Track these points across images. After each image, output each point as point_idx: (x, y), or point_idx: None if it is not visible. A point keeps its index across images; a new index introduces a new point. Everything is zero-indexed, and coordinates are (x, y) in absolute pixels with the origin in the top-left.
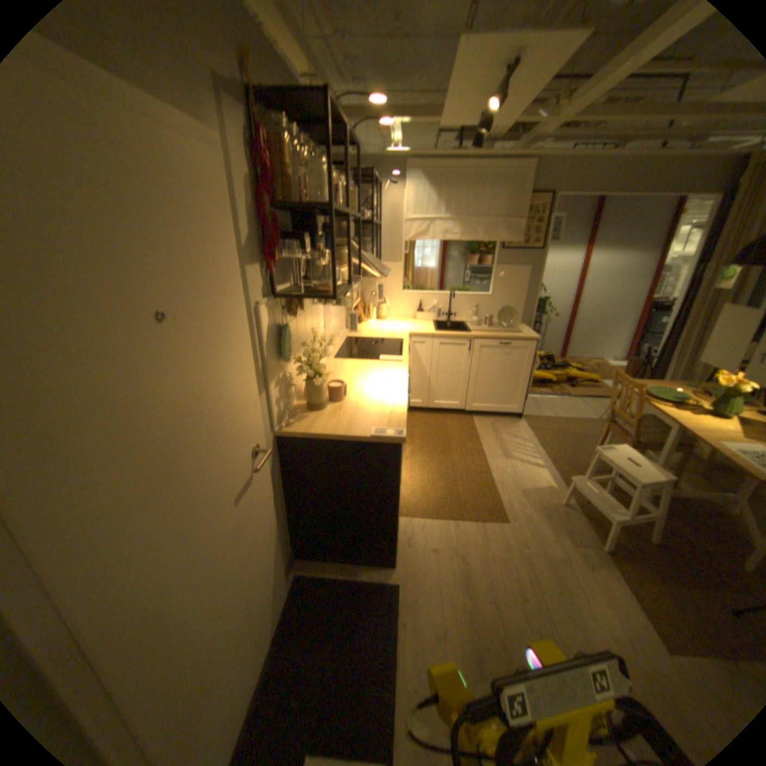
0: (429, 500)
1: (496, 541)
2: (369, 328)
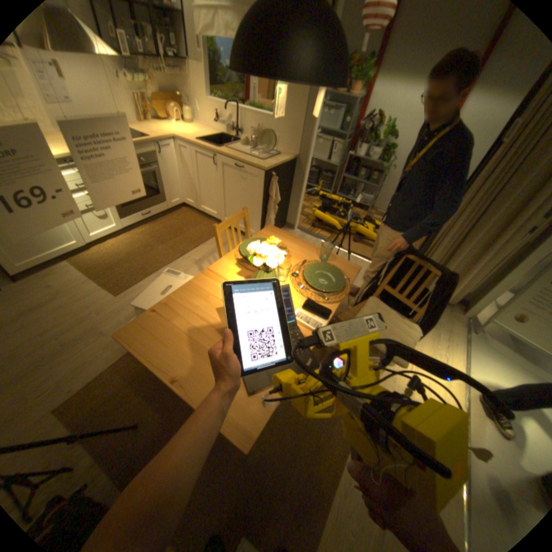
0: (97, 260)
1: (87, 300)
2: (160, 124)
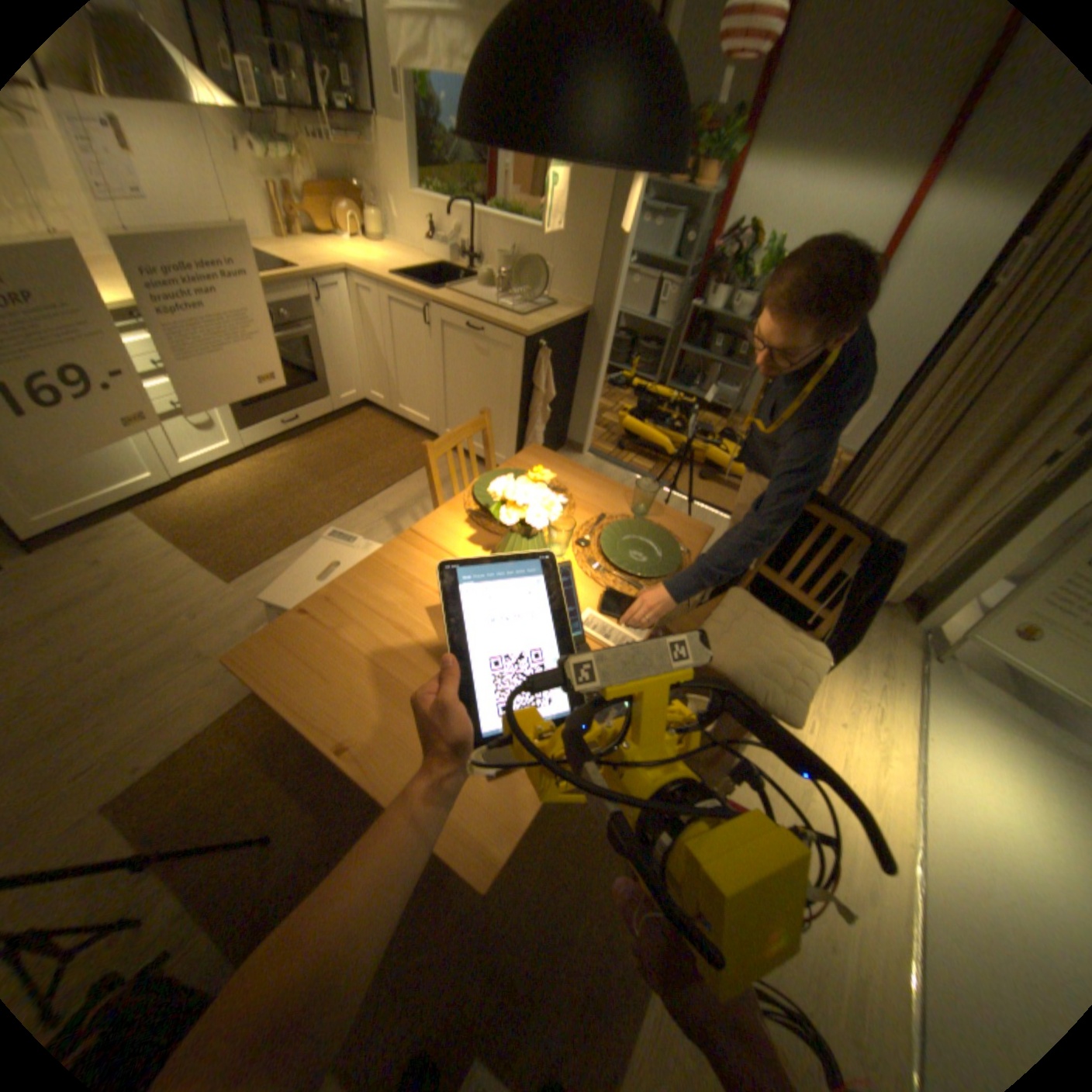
0: (193, 512)
1: (171, 589)
2: (319, 243)
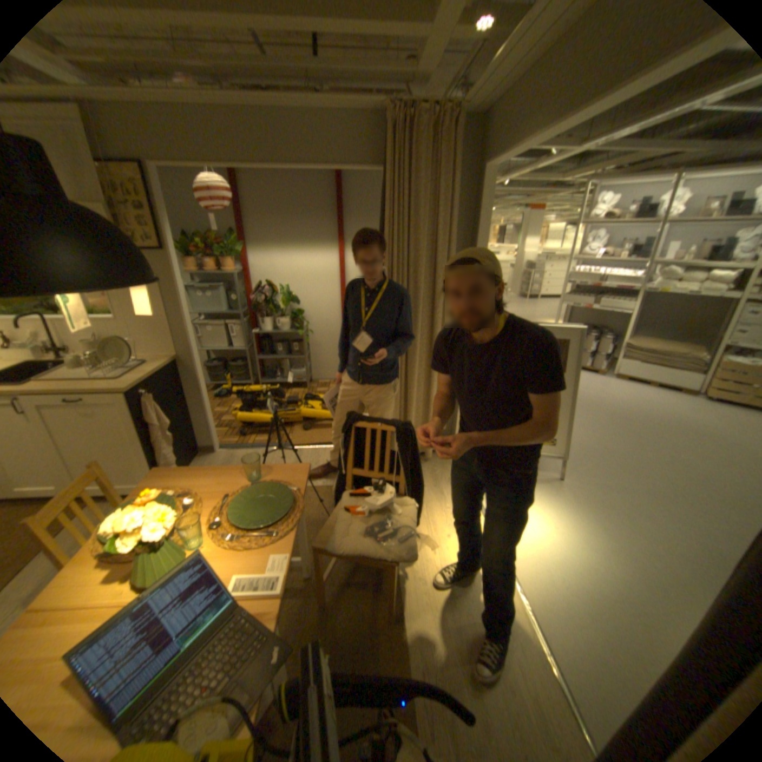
0: None
1: None
2: None
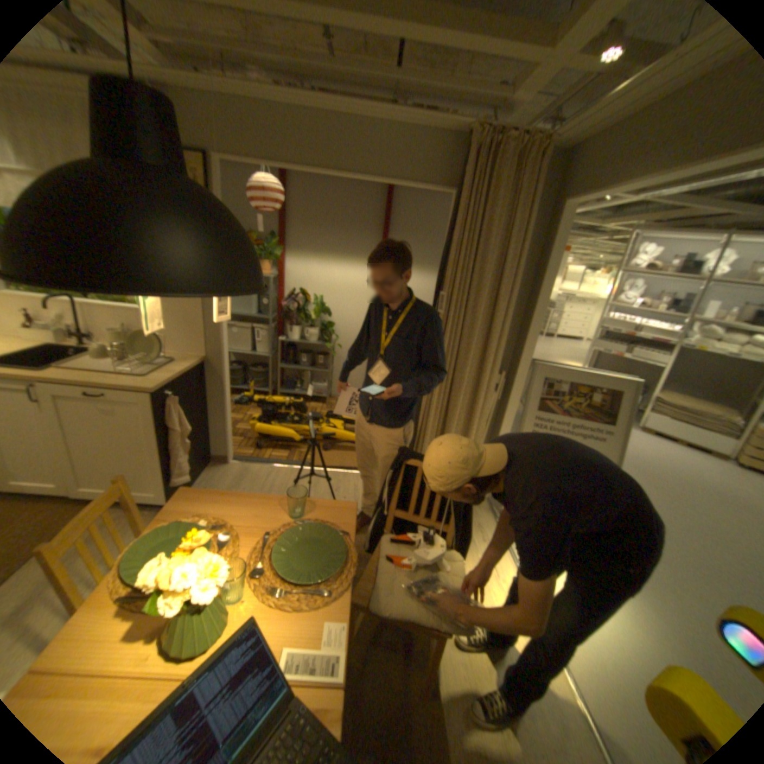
0: None
1: None
2: None
